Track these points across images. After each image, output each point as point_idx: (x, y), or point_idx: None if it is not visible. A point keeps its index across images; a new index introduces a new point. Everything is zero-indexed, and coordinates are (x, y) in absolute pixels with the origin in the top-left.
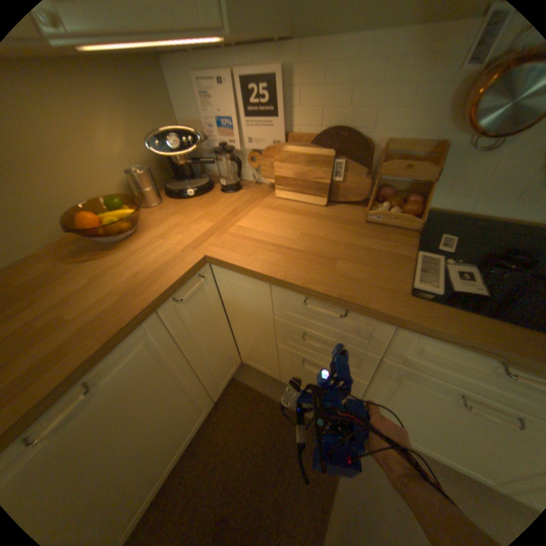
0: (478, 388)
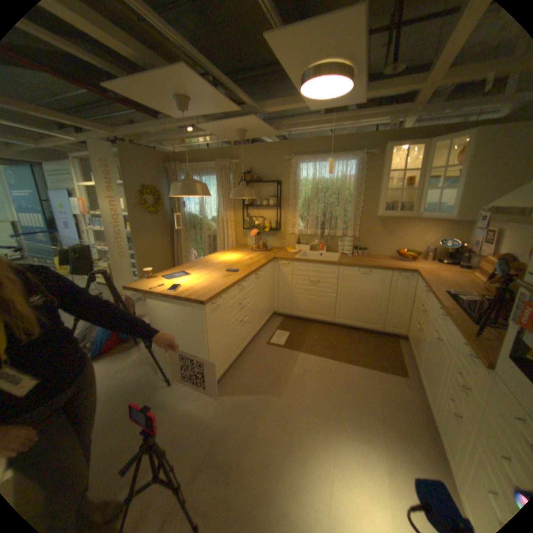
0: (439, 326)
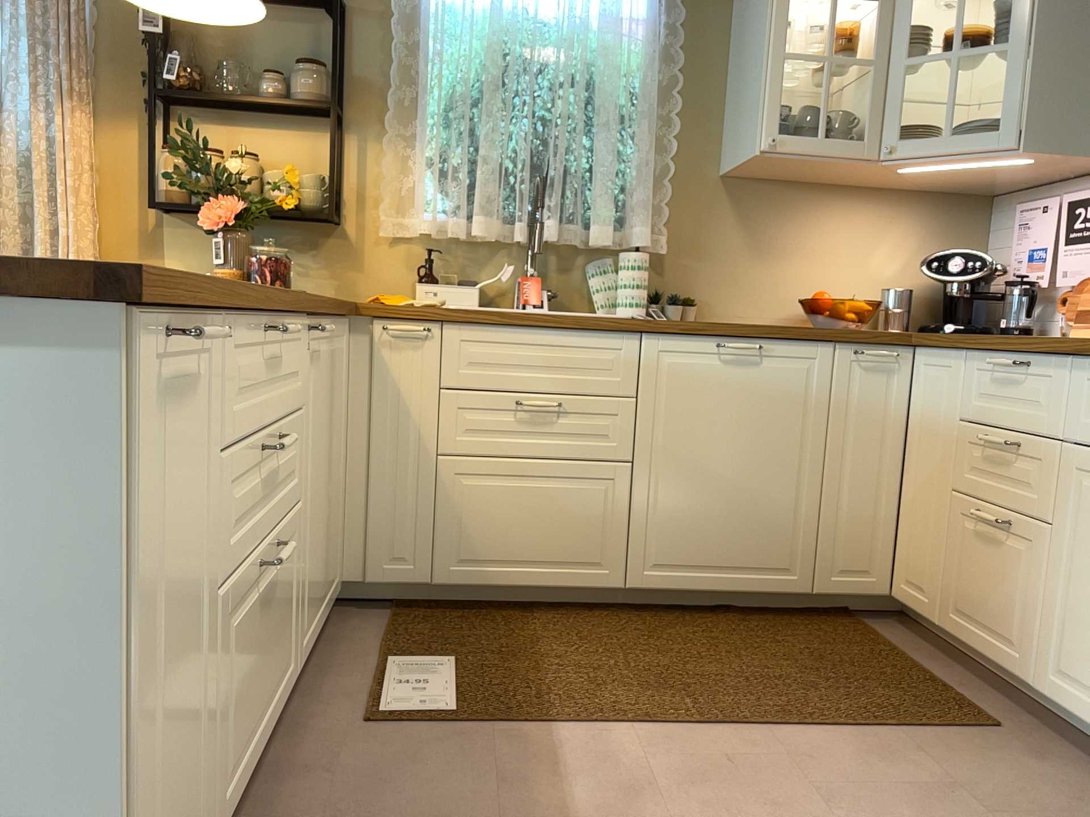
0: None
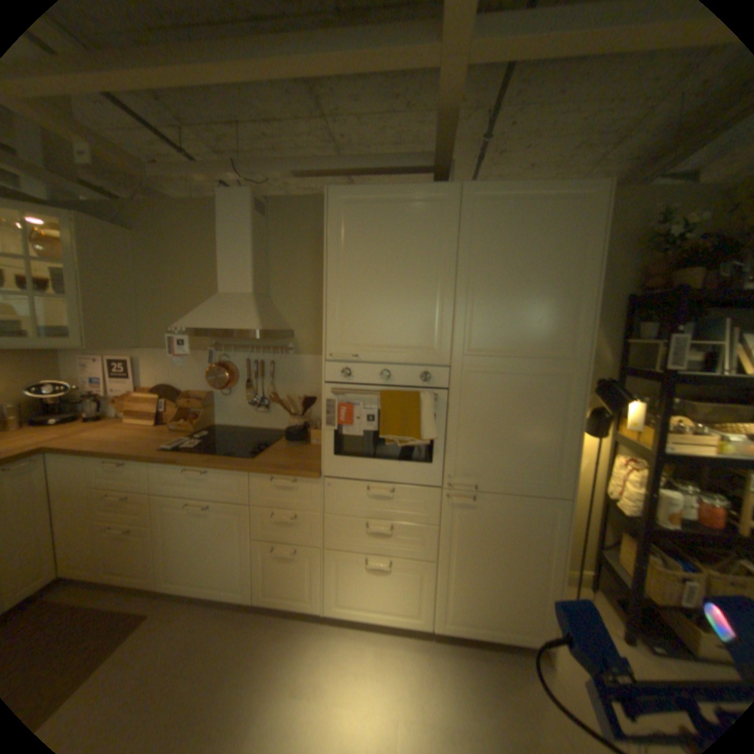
0: (187, 494)
